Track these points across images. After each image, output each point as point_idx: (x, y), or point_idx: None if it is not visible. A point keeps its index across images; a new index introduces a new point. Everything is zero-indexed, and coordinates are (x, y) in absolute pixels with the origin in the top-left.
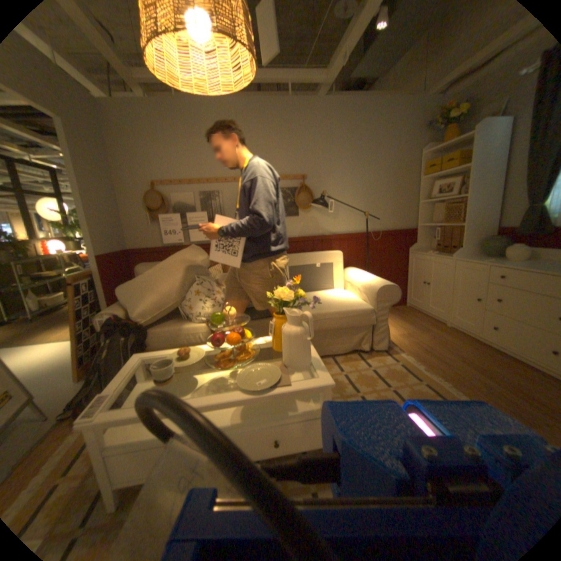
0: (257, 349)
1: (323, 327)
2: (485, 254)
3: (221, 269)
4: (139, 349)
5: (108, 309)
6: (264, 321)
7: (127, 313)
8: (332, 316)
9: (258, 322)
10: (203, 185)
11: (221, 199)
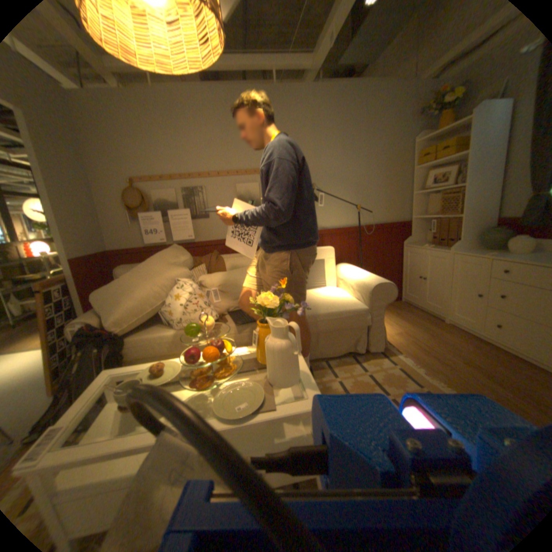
0: (240, 362)
1: (314, 329)
2: (485, 246)
3: (206, 269)
4: (116, 359)
5: (81, 317)
6: (250, 326)
7: (102, 321)
8: (324, 318)
9: (244, 327)
10: (185, 181)
11: (205, 194)
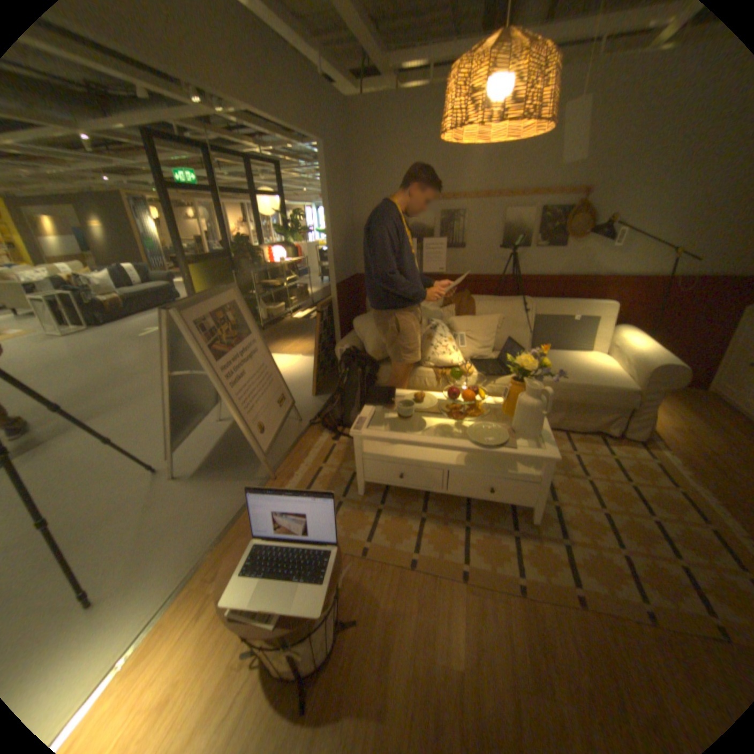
0: (487, 409)
1: (564, 398)
2: None
3: (455, 311)
4: (371, 381)
5: (348, 339)
6: (494, 379)
7: (362, 346)
8: (580, 389)
9: (488, 379)
10: (448, 203)
11: (467, 221)
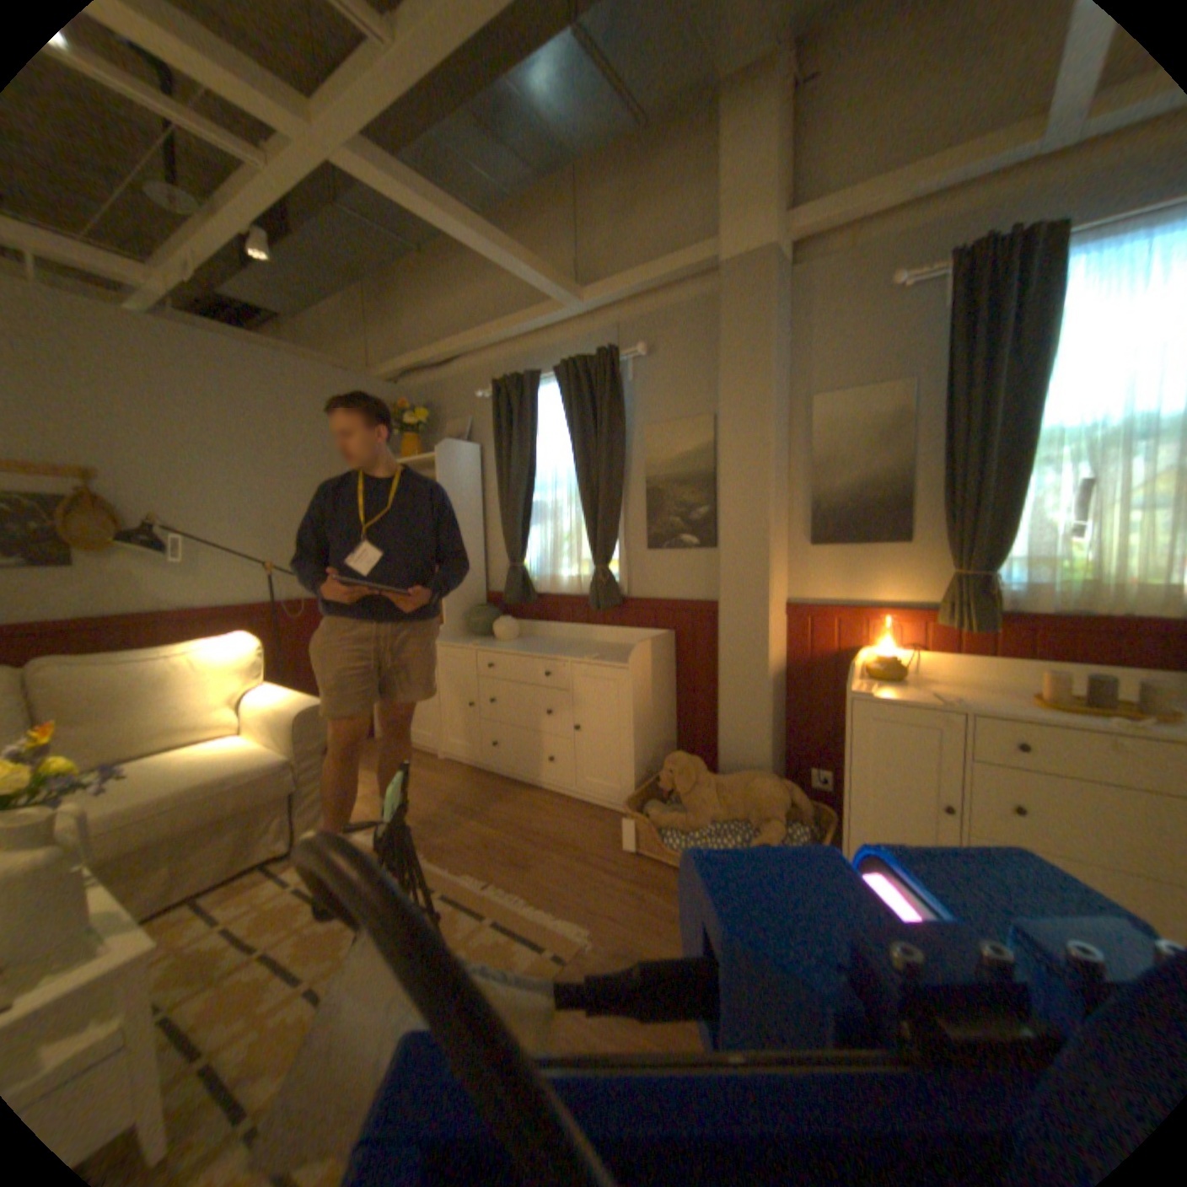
0: None
1: (152, 835)
2: (475, 633)
3: None
4: None
5: None
6: None
7: None
8: (180, 801)
9: None
10: None
11: None
